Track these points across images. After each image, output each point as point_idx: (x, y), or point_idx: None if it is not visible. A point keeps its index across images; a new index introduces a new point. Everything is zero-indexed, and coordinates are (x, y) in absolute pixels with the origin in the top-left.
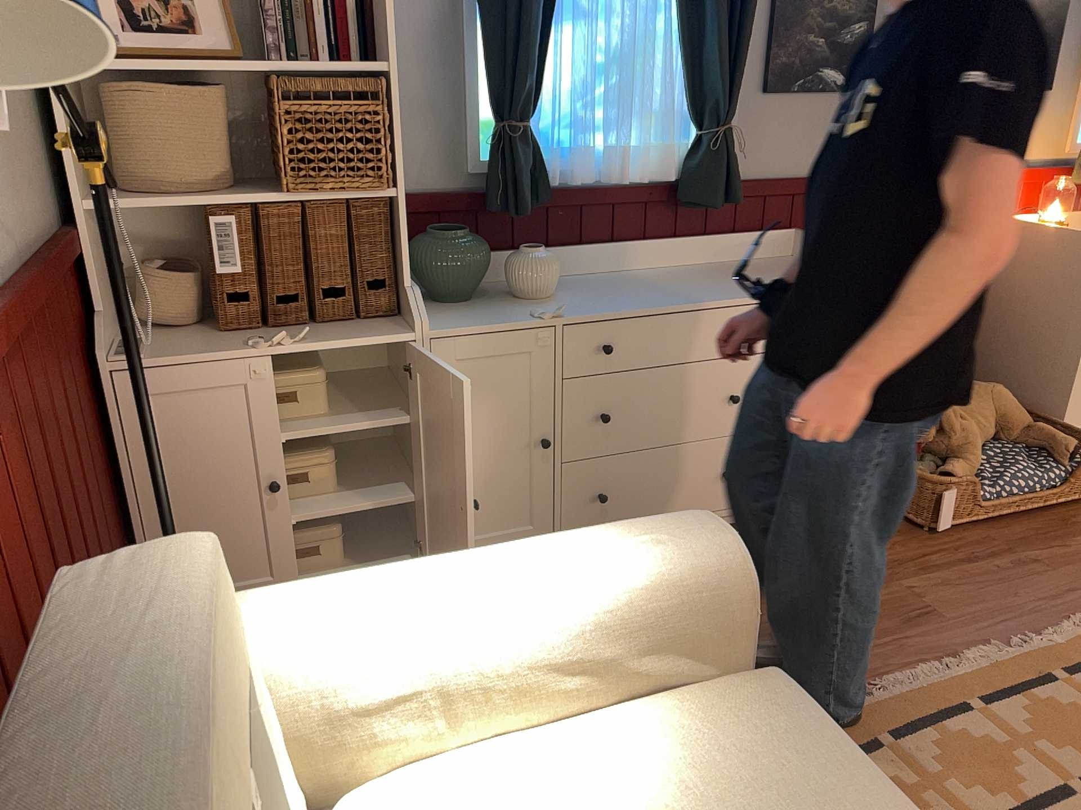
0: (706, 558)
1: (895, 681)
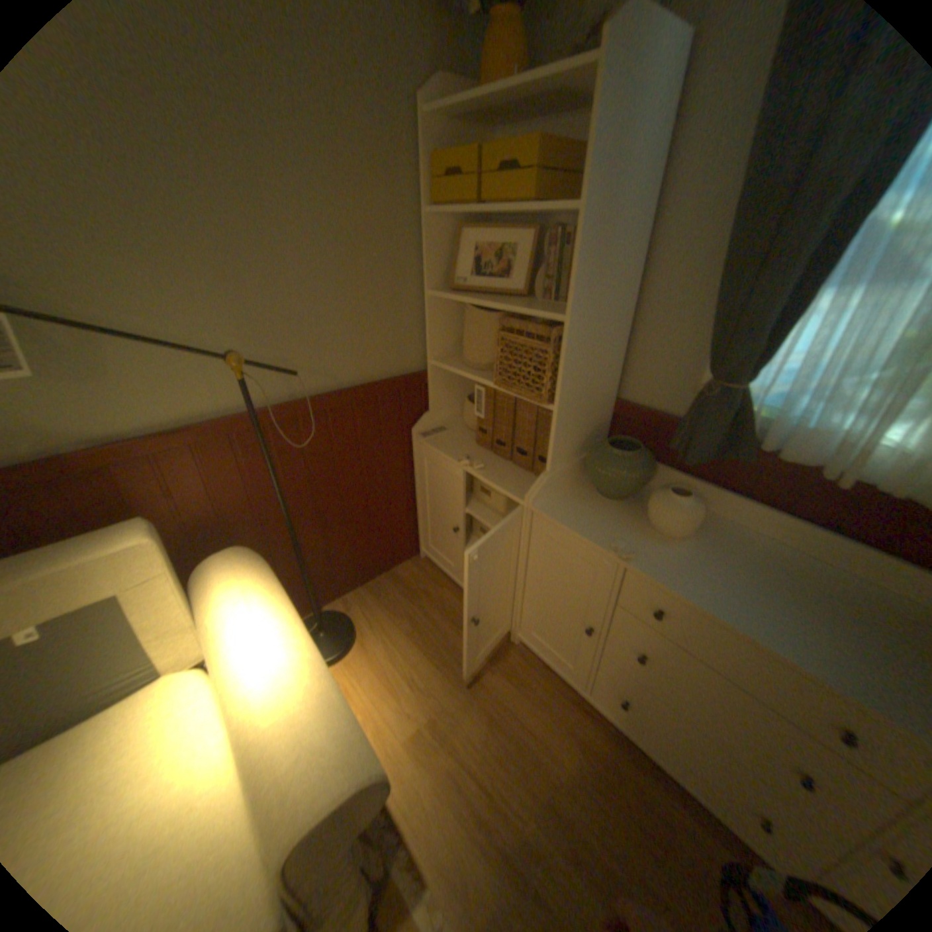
0: (287, 809)
1: None
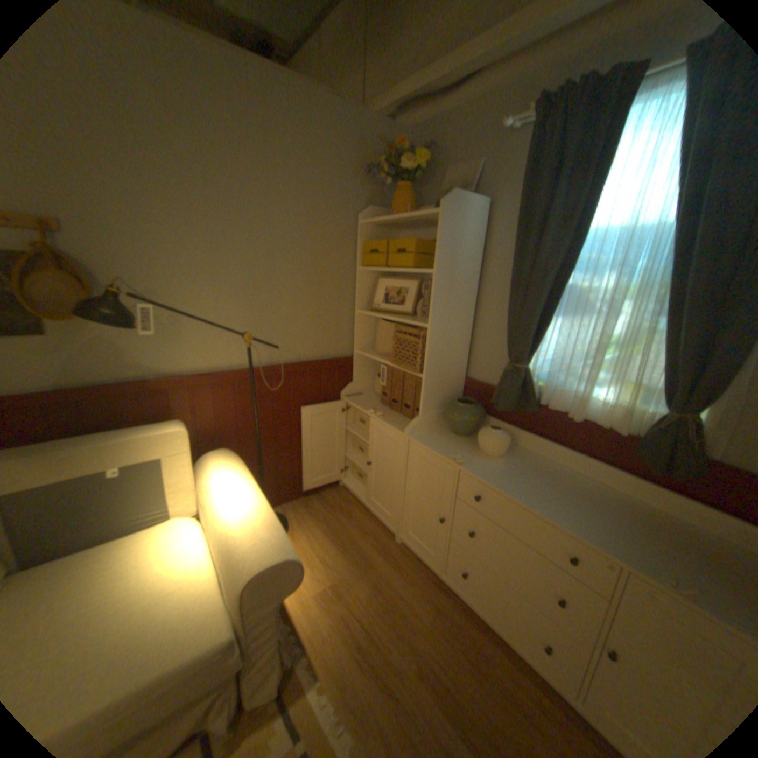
0: (247, 565)
1: None
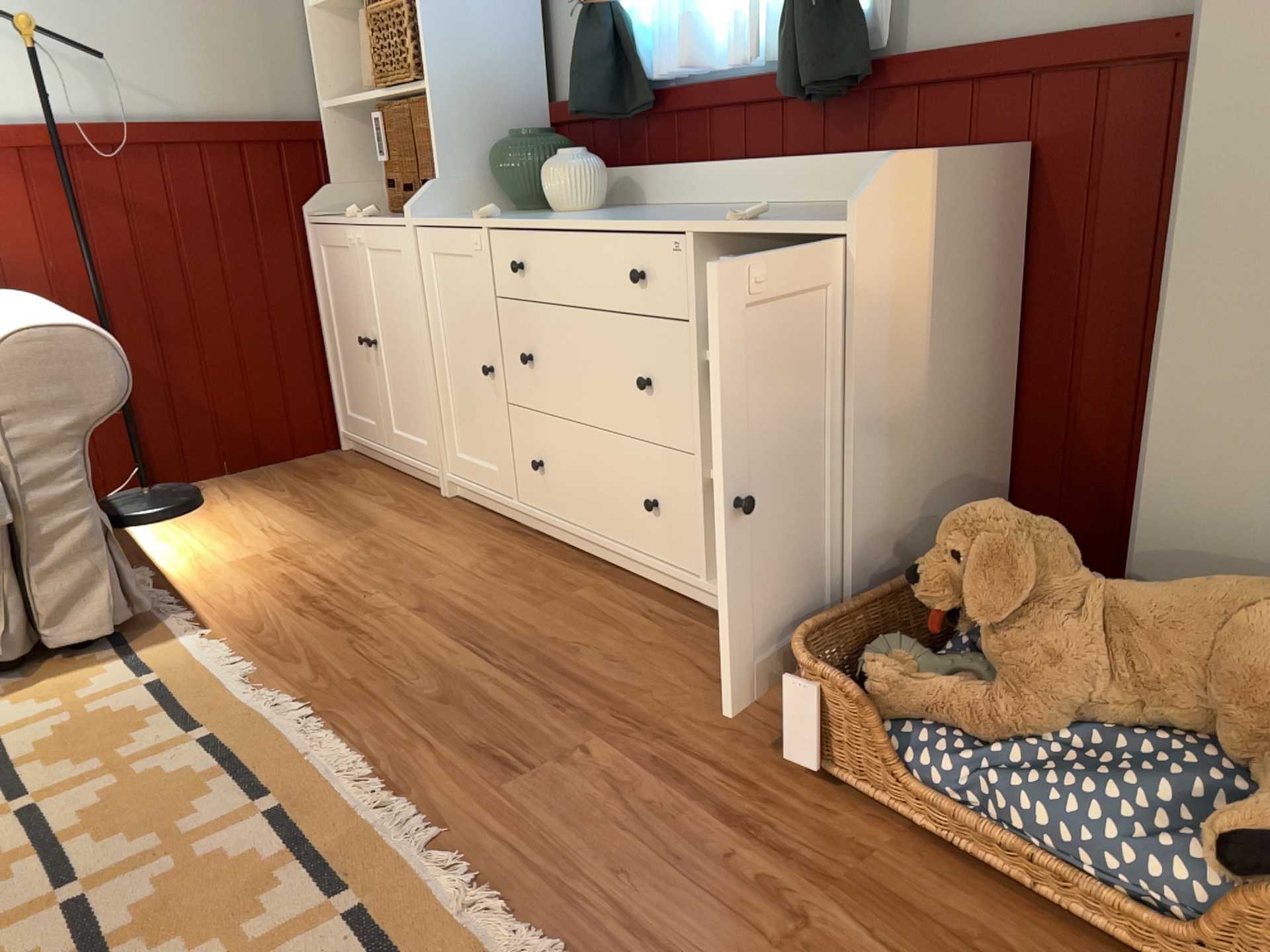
0: (2, 333)
1: (322, 741)
